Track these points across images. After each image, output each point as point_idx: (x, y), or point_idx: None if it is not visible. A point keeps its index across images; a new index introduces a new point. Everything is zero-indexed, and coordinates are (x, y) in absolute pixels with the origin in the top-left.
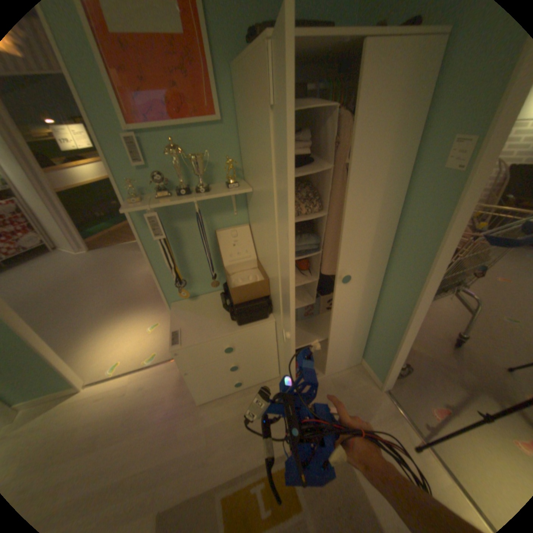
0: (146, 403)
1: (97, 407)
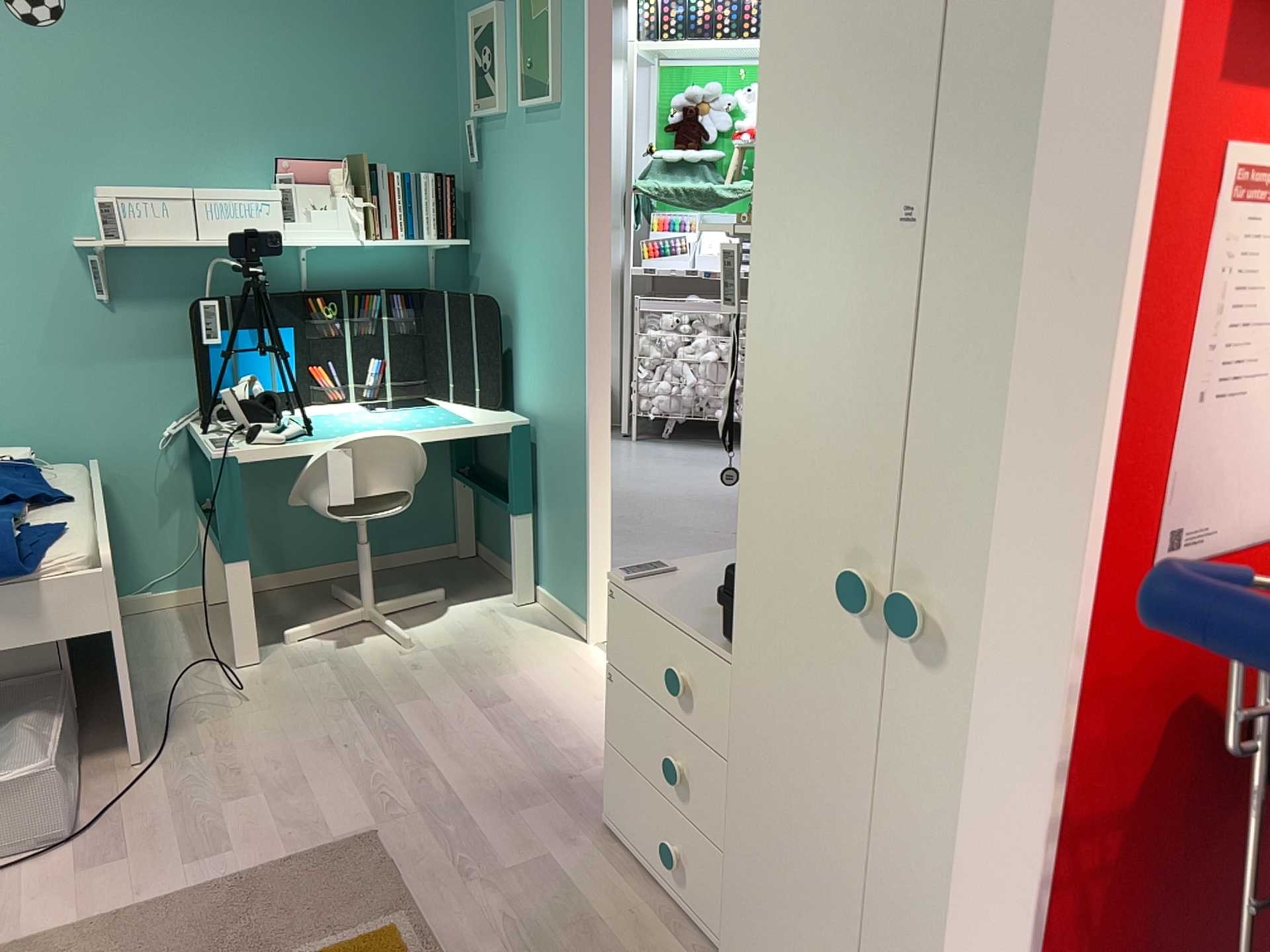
0: (589, 739)
1: (562, 679)
